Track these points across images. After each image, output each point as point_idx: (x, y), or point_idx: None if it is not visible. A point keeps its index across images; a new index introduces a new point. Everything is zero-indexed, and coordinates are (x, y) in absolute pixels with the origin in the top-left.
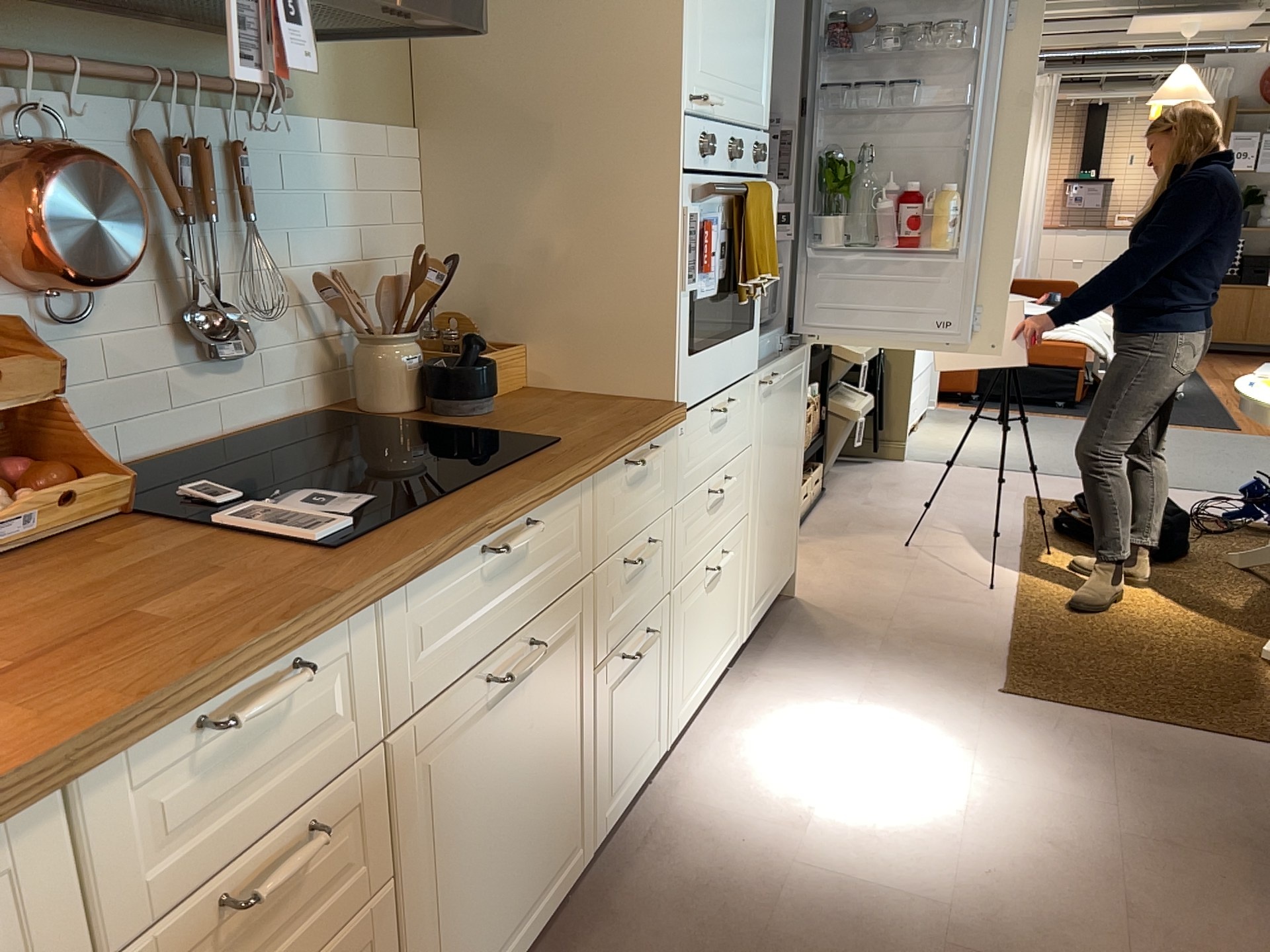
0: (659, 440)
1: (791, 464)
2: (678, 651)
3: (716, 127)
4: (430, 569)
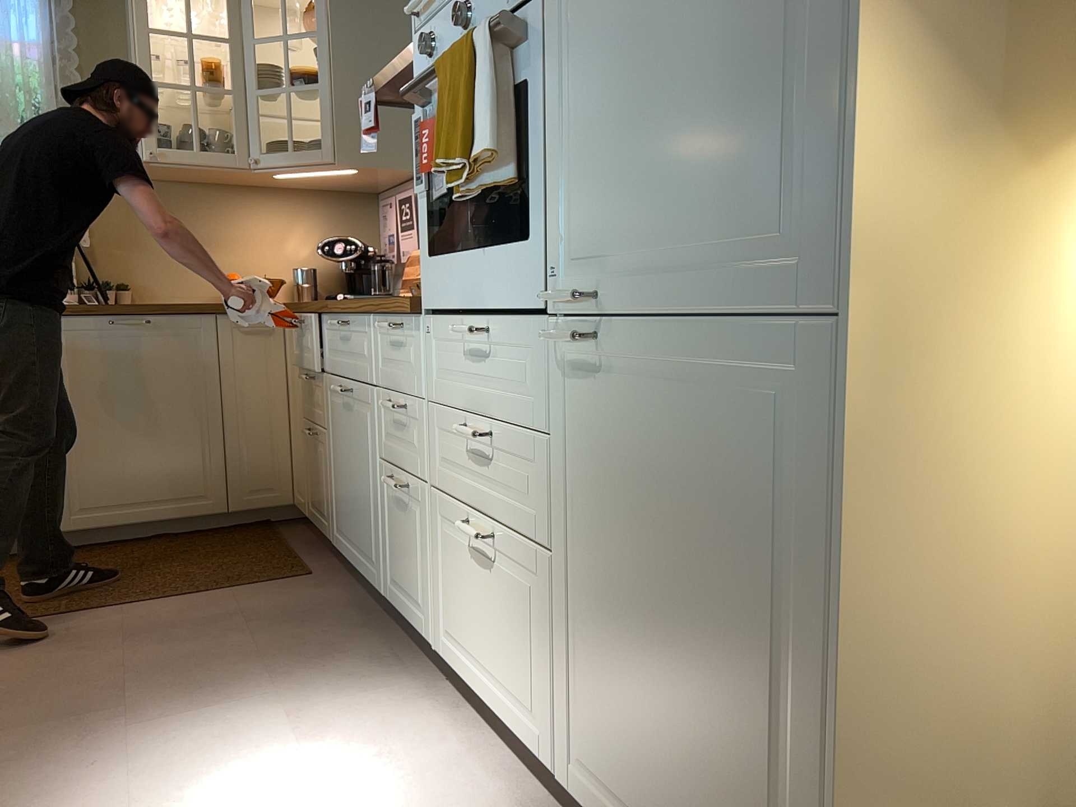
0: (410, 325)
1: (736, 638)
2: (442, 567)
3: (452, 8)
4: (322, 312)
